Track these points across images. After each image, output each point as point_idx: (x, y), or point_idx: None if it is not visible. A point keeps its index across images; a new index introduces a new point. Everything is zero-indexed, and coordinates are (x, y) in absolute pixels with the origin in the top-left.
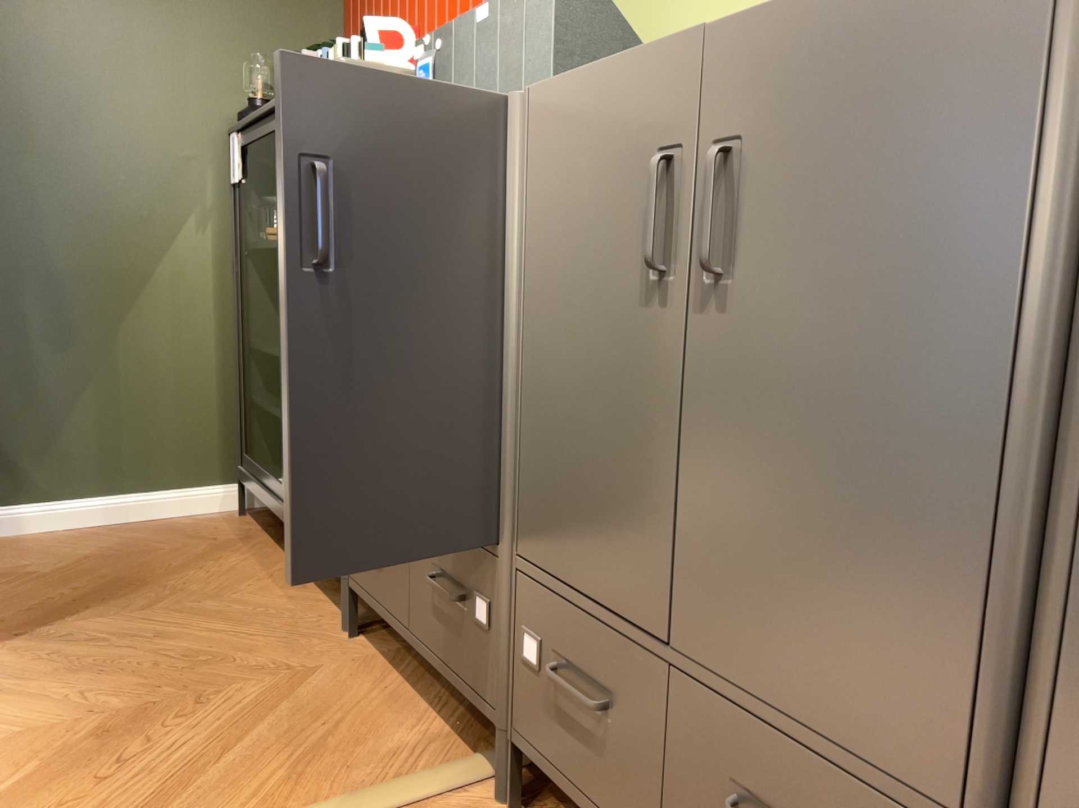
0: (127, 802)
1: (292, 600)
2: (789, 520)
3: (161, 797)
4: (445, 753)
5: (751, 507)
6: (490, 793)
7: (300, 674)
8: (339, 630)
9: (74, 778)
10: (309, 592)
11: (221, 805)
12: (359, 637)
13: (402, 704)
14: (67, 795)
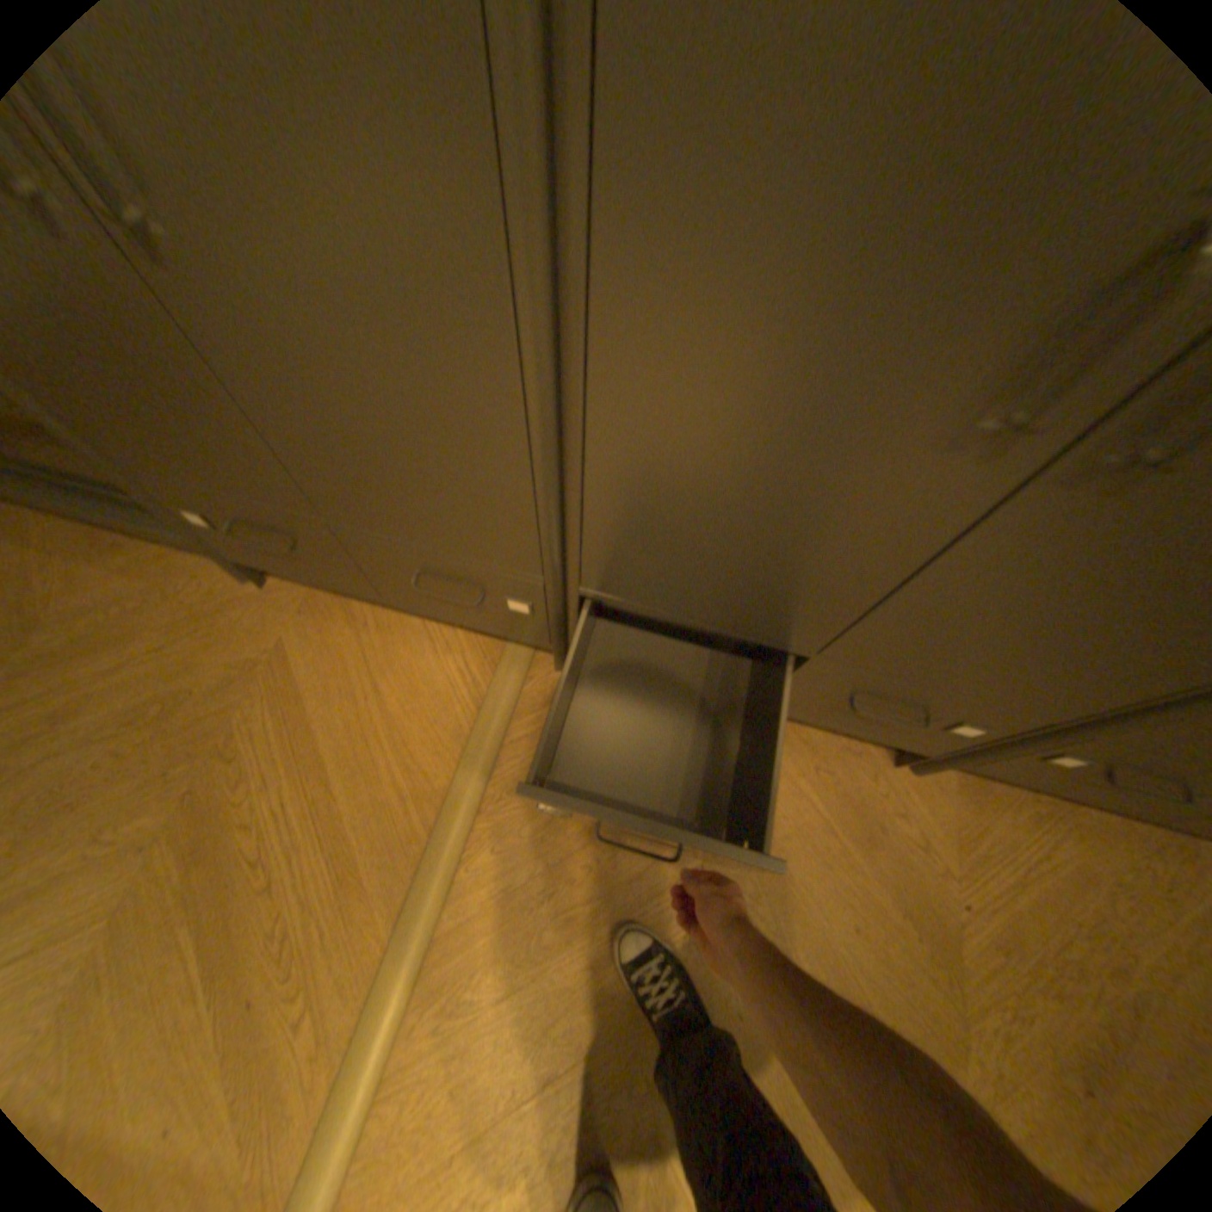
0: (317, 884)
1: (129, 573)
2: (1038, 632)
3: (334, 859)
4: (480, 654)
5: (991, 620)
6: (545, 666)
7: (272, 660)
8: (239, 585)
9: (238, 908)
10: (132, 549)
11: (387, 825)
12: (269, 581)
13: (398, 631)
14: (258, 923)
